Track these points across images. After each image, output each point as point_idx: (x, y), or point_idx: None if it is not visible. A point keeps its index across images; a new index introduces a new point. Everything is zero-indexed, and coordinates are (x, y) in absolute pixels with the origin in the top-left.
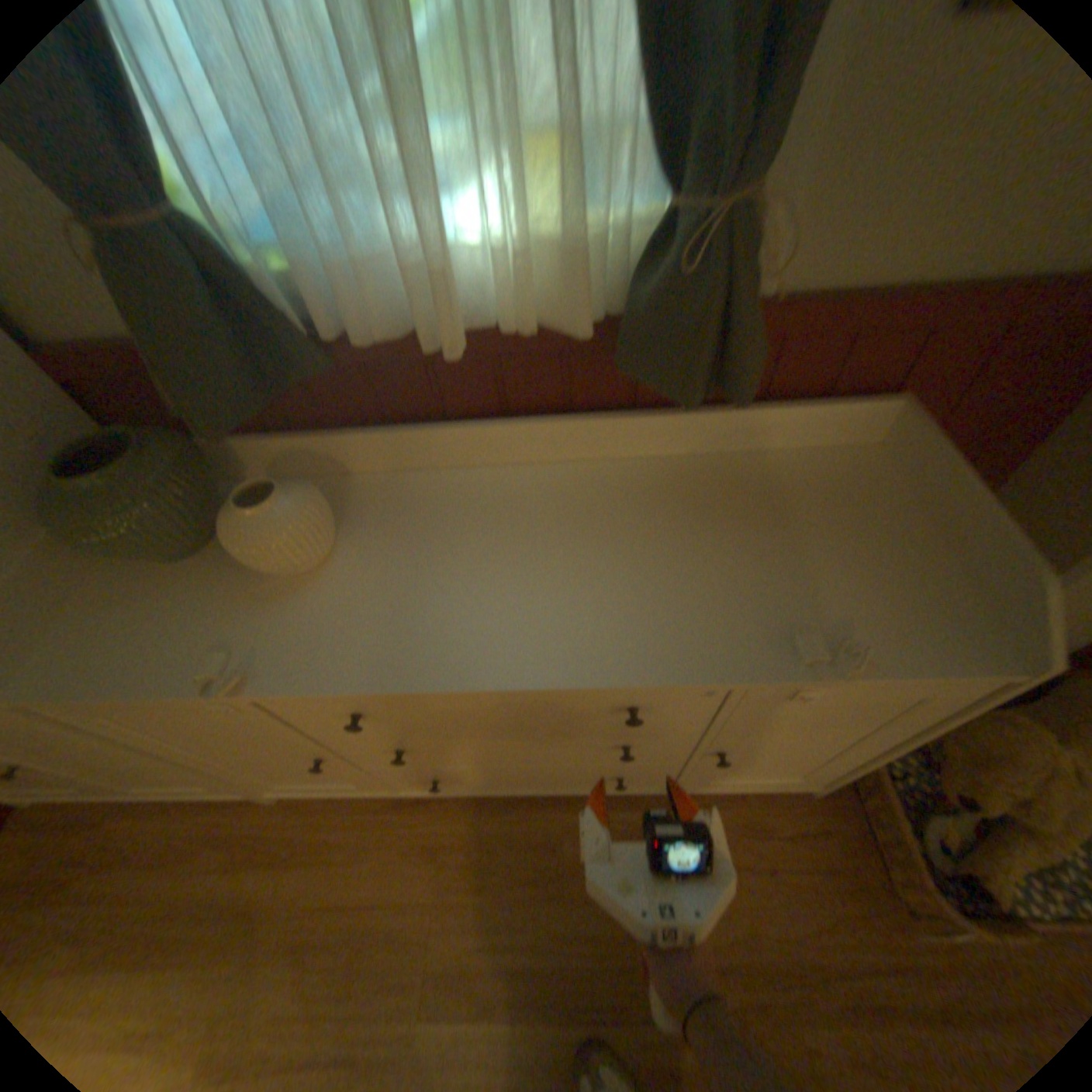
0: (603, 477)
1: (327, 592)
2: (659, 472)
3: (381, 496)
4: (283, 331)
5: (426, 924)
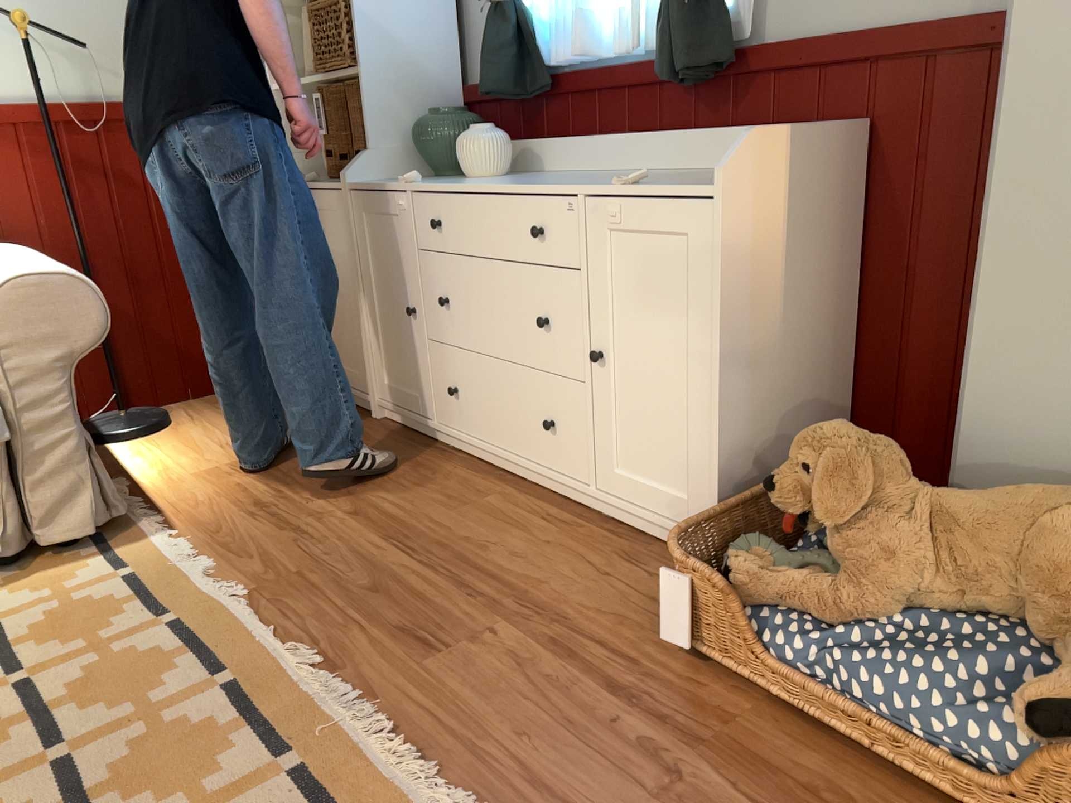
0: (649, 173)
1: (472, 181)
2: (682, 172)
3: (539, 174)
4: (535, 67)
5: (375, 481)
